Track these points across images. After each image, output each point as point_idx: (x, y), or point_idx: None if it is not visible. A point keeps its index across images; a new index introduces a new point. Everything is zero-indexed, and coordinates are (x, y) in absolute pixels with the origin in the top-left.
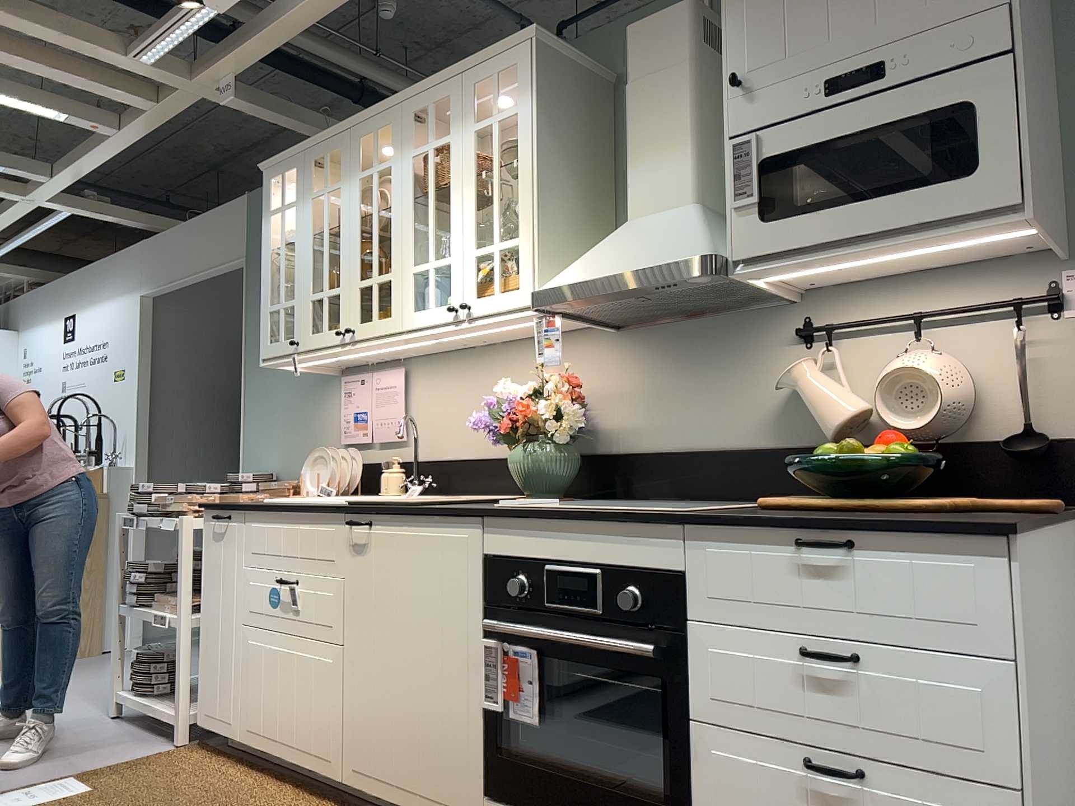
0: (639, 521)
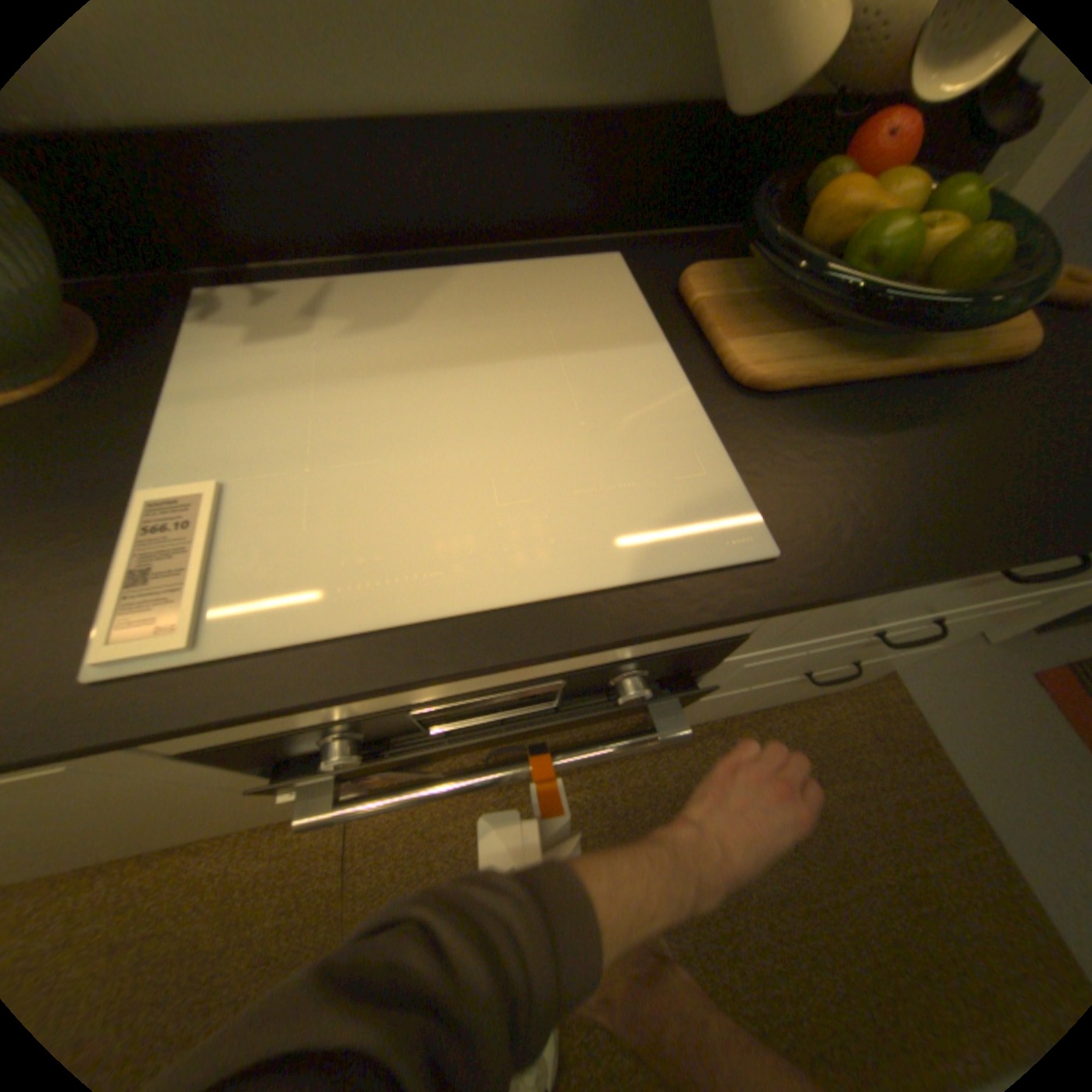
0: (698, 629)
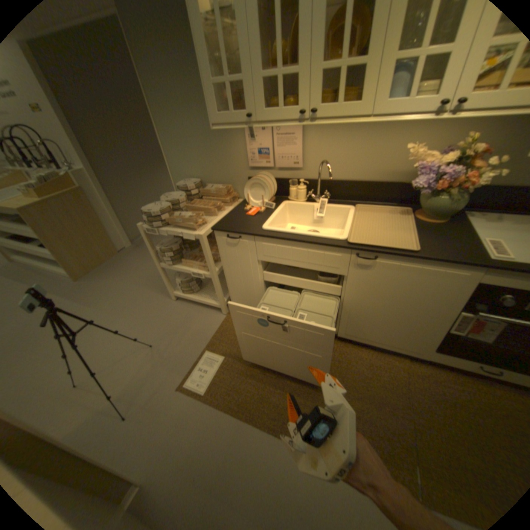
0: None
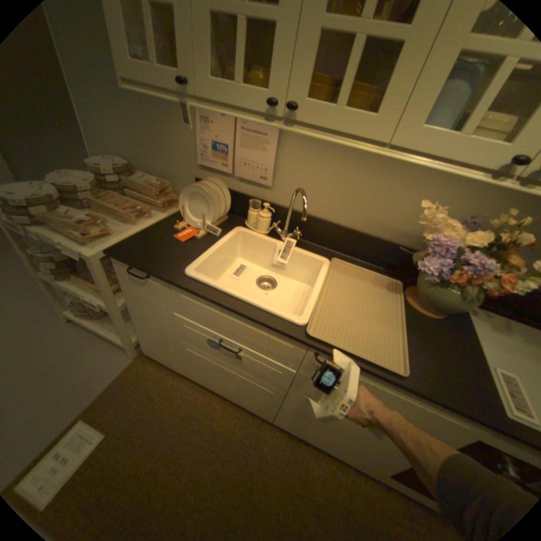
0: None
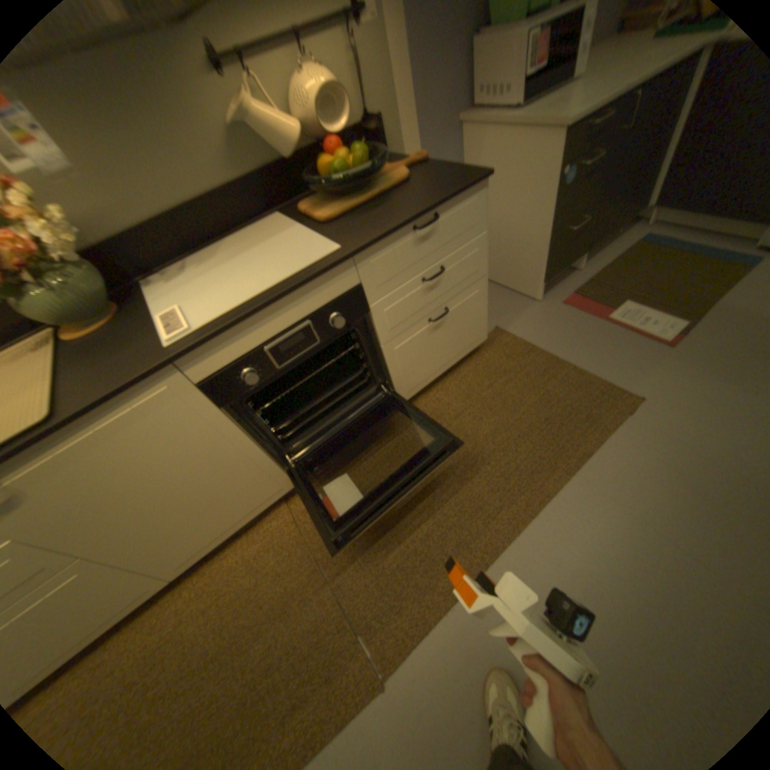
0: (326, 273)
